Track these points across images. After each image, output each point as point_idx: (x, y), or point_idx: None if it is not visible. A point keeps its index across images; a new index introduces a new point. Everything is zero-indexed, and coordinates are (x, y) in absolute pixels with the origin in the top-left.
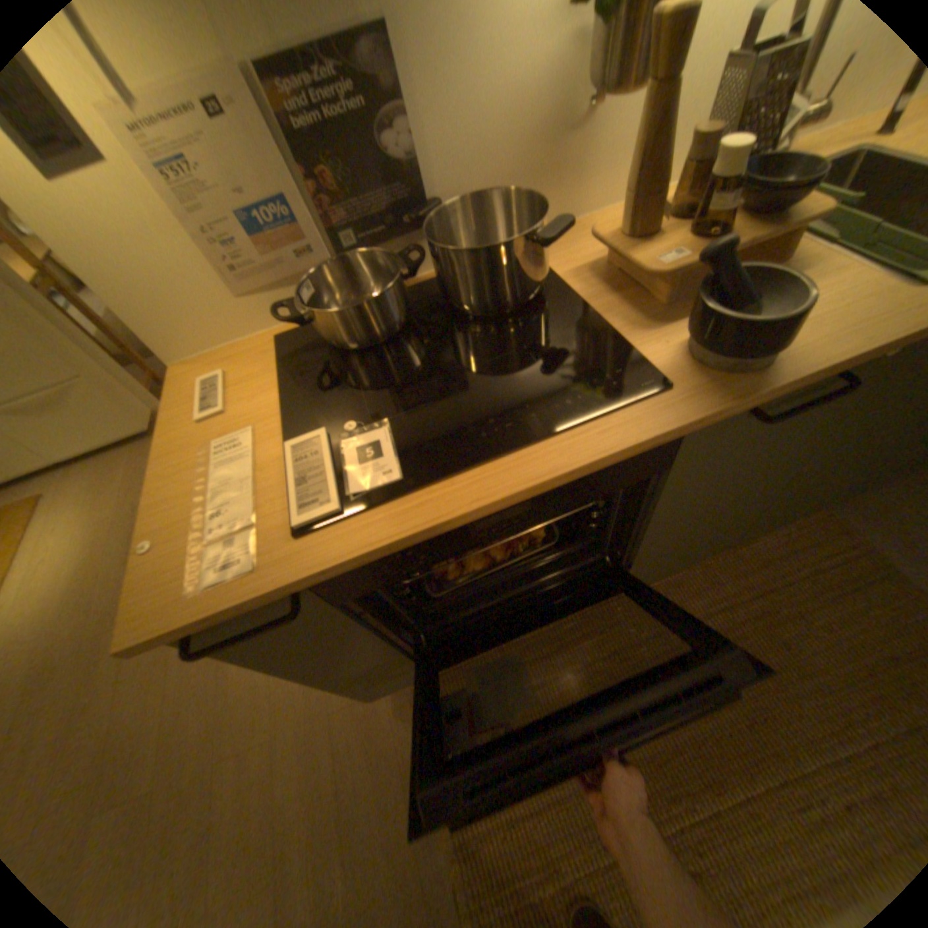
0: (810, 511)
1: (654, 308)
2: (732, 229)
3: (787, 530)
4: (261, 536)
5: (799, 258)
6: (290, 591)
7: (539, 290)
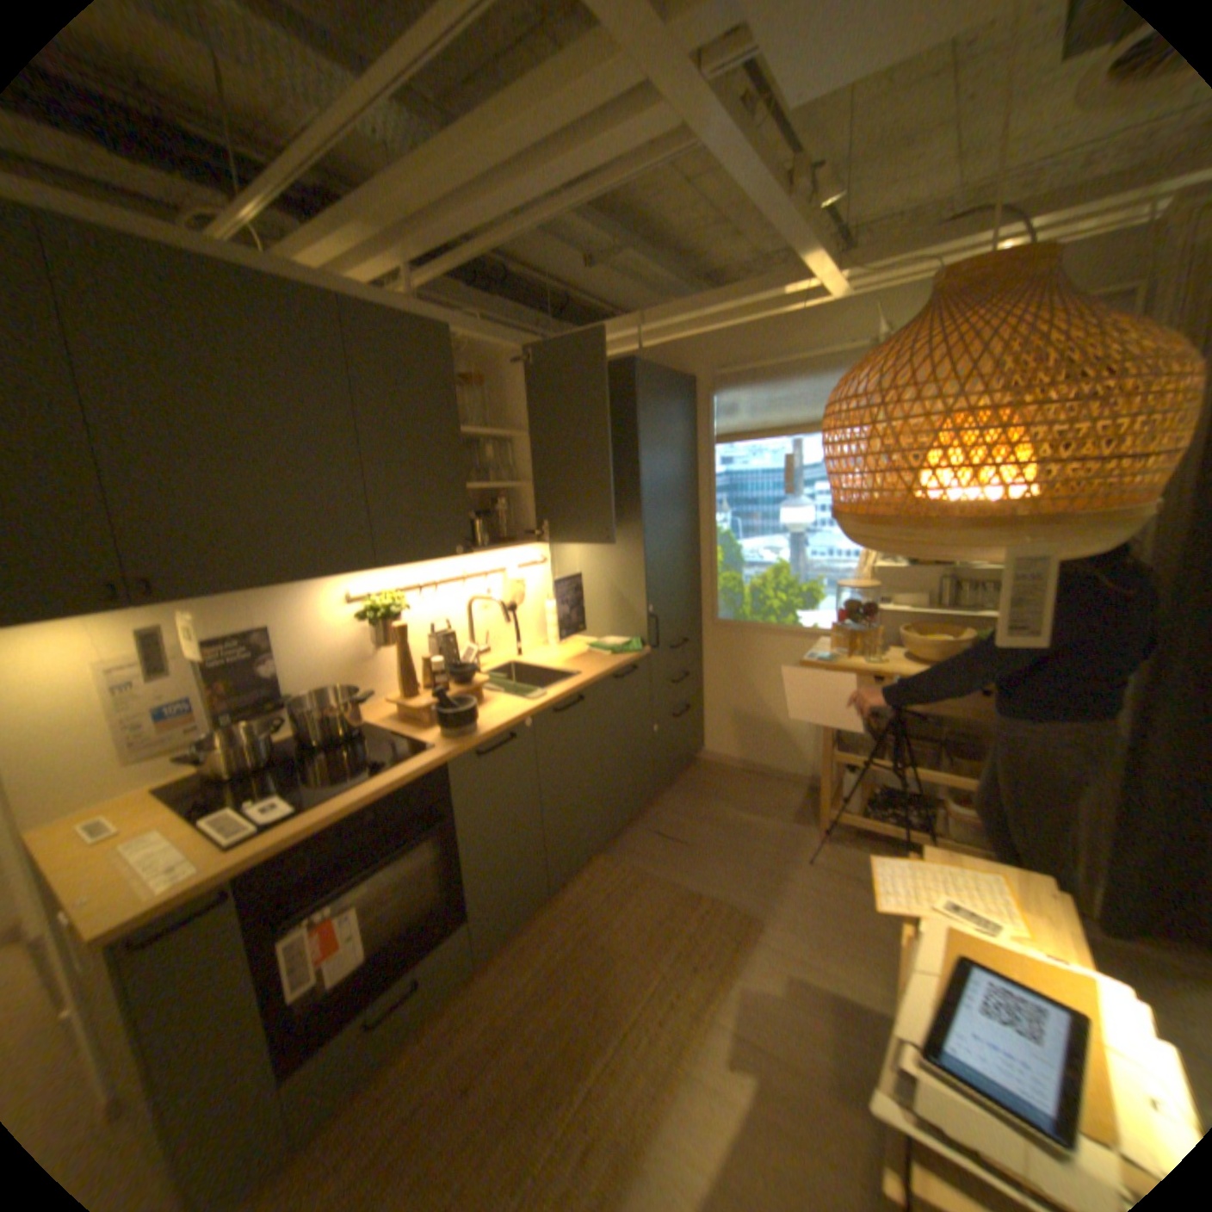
0: (593, 864)
1: (423, 727)
2: (449, 691)
3: (584, 881)
4: (196, 863)
5: (485, 701)
6: (229, 875)
7: (359, 733)
